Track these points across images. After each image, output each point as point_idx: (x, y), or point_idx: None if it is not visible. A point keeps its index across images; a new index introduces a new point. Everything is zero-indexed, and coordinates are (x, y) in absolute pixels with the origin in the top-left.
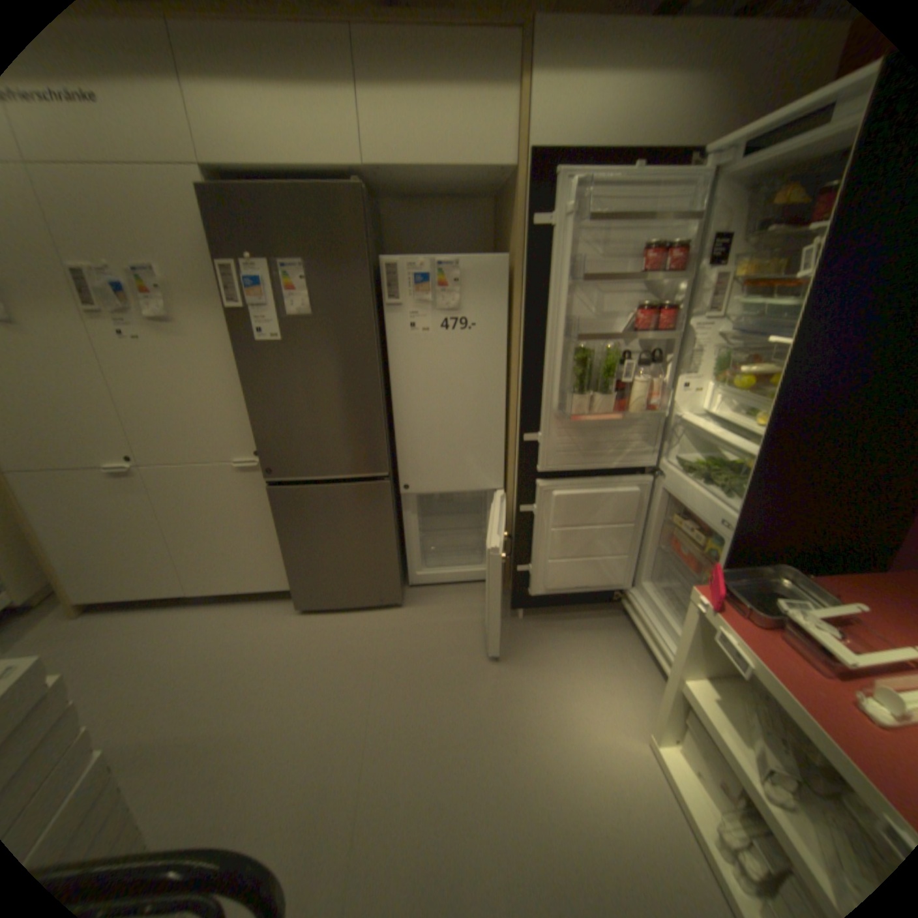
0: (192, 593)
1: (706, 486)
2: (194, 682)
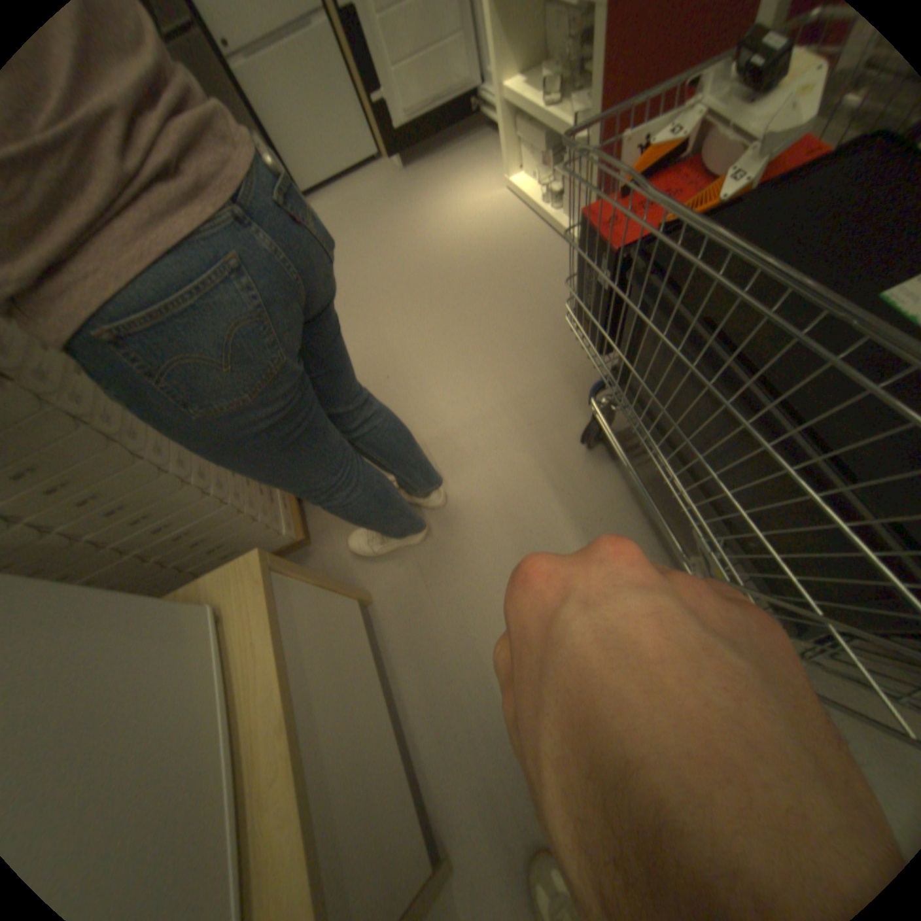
0: None
1: None
2: None
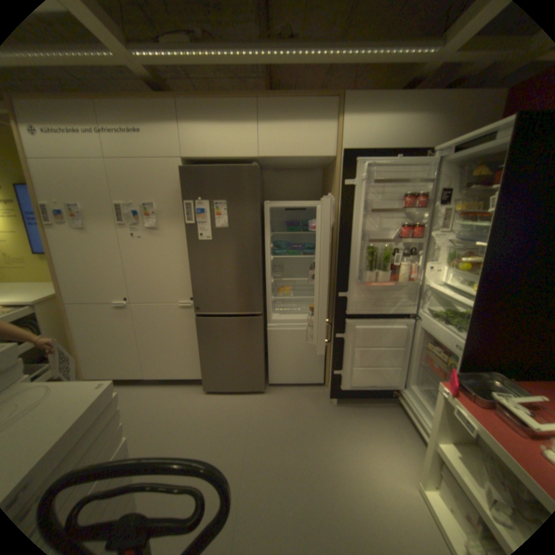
0: (147, 377)
1: (446, 325)
2: (146, 428)
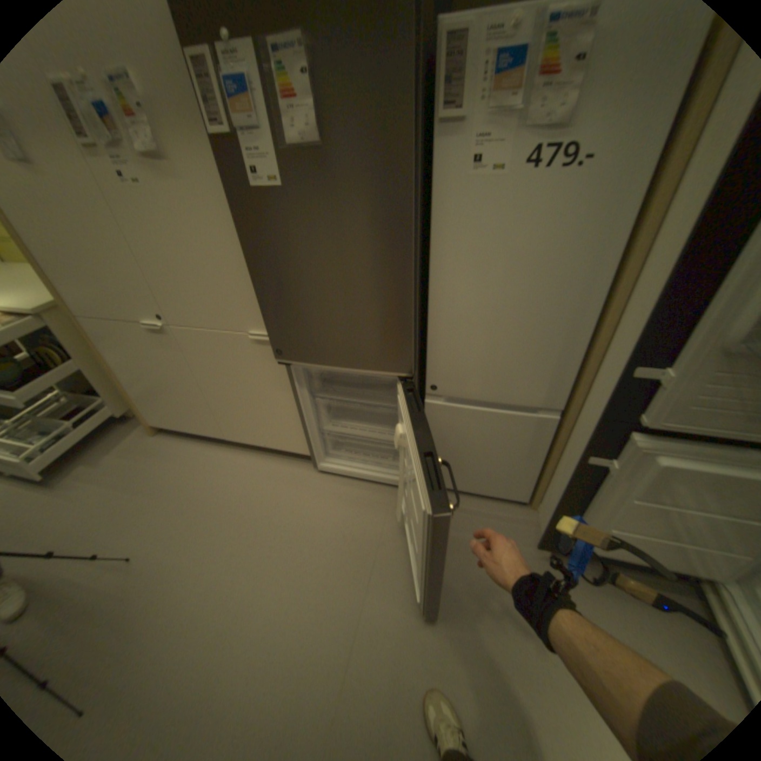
0: (229, 438)
1: None
2: (218, 528)
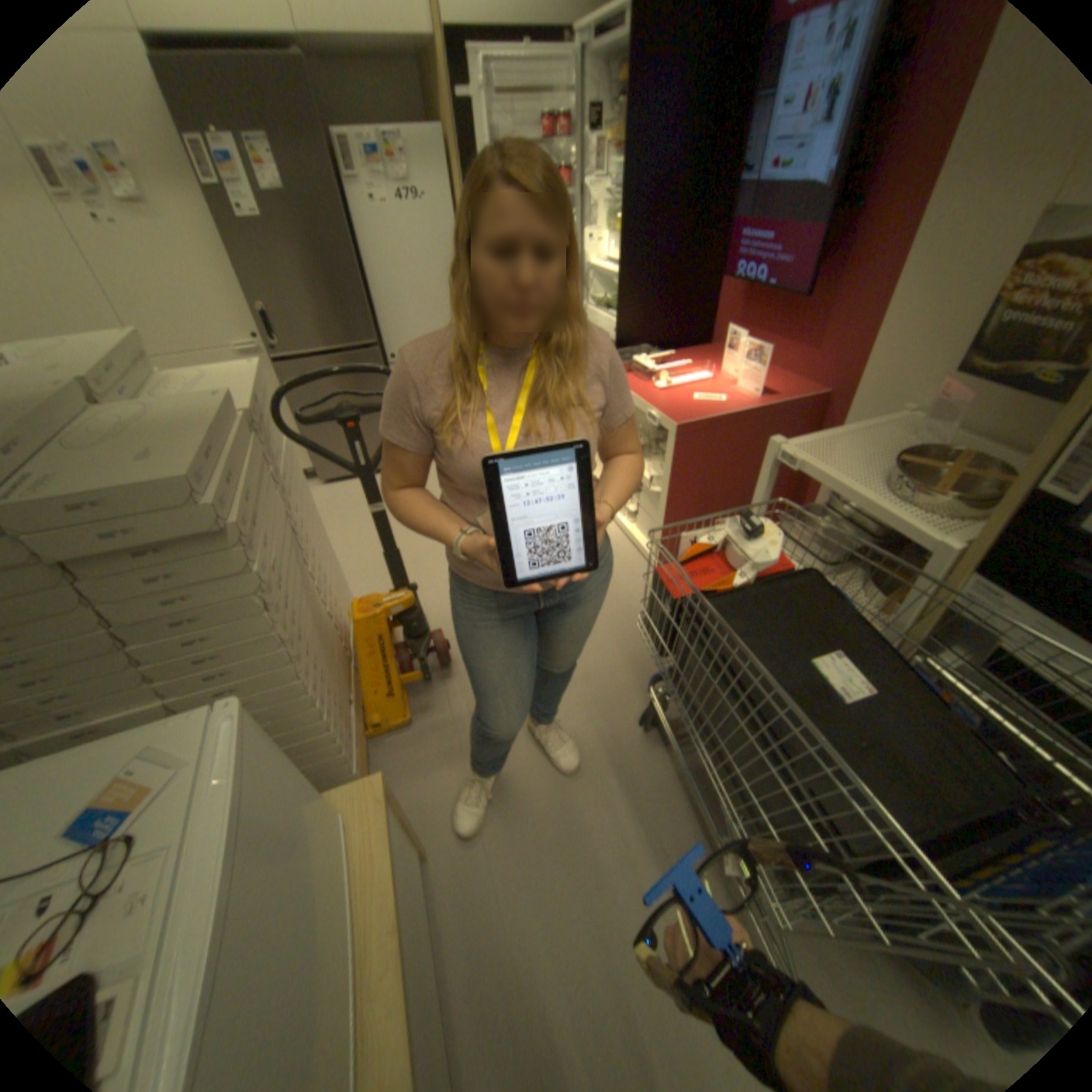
0: None
1: (609, 313)
2: None
